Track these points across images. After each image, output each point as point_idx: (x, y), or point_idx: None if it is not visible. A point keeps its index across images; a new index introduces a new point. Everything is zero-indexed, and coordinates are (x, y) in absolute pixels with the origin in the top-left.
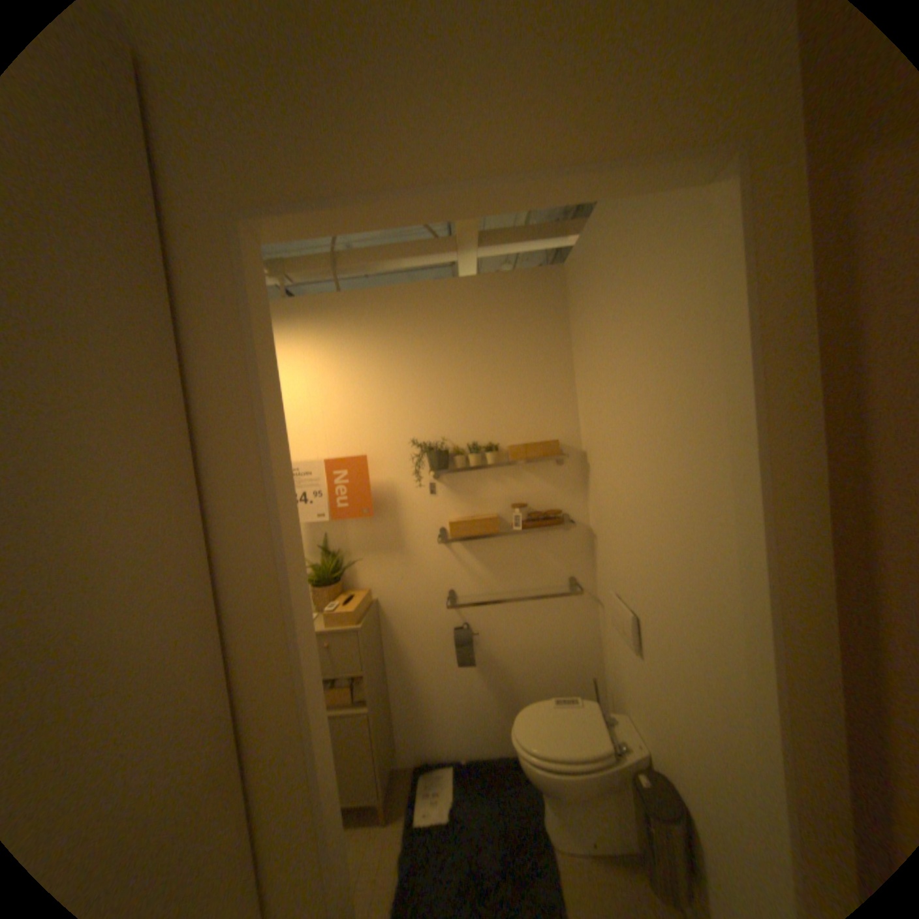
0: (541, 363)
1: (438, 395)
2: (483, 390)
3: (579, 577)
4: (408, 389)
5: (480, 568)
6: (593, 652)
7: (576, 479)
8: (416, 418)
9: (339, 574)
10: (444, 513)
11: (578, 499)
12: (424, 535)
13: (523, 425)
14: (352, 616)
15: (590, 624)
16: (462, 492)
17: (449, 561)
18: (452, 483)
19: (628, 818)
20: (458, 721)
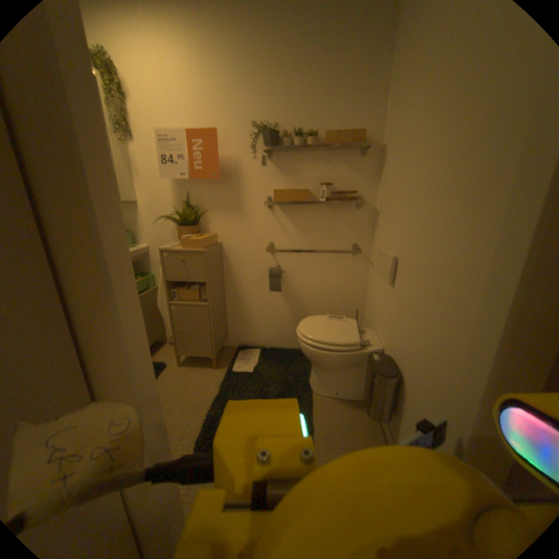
0: (366, 54)
1: (276, 80)
2: (314, 78)
3: (362, 241)
4: (253, 72)
5: (293, 227)
6: (361, 293)
7: (375, 166)
8: (258, 101)
9: (197, 221)
10: (272, 184)
11: (373, 182)
12: (256, 199)
13: (341, 115)
14: (201, 241)
15: (363, 275)
16: (287, 168)
17: (272, 220)
18: (280, 160)
19: (363, 380)
20: (268, 323)
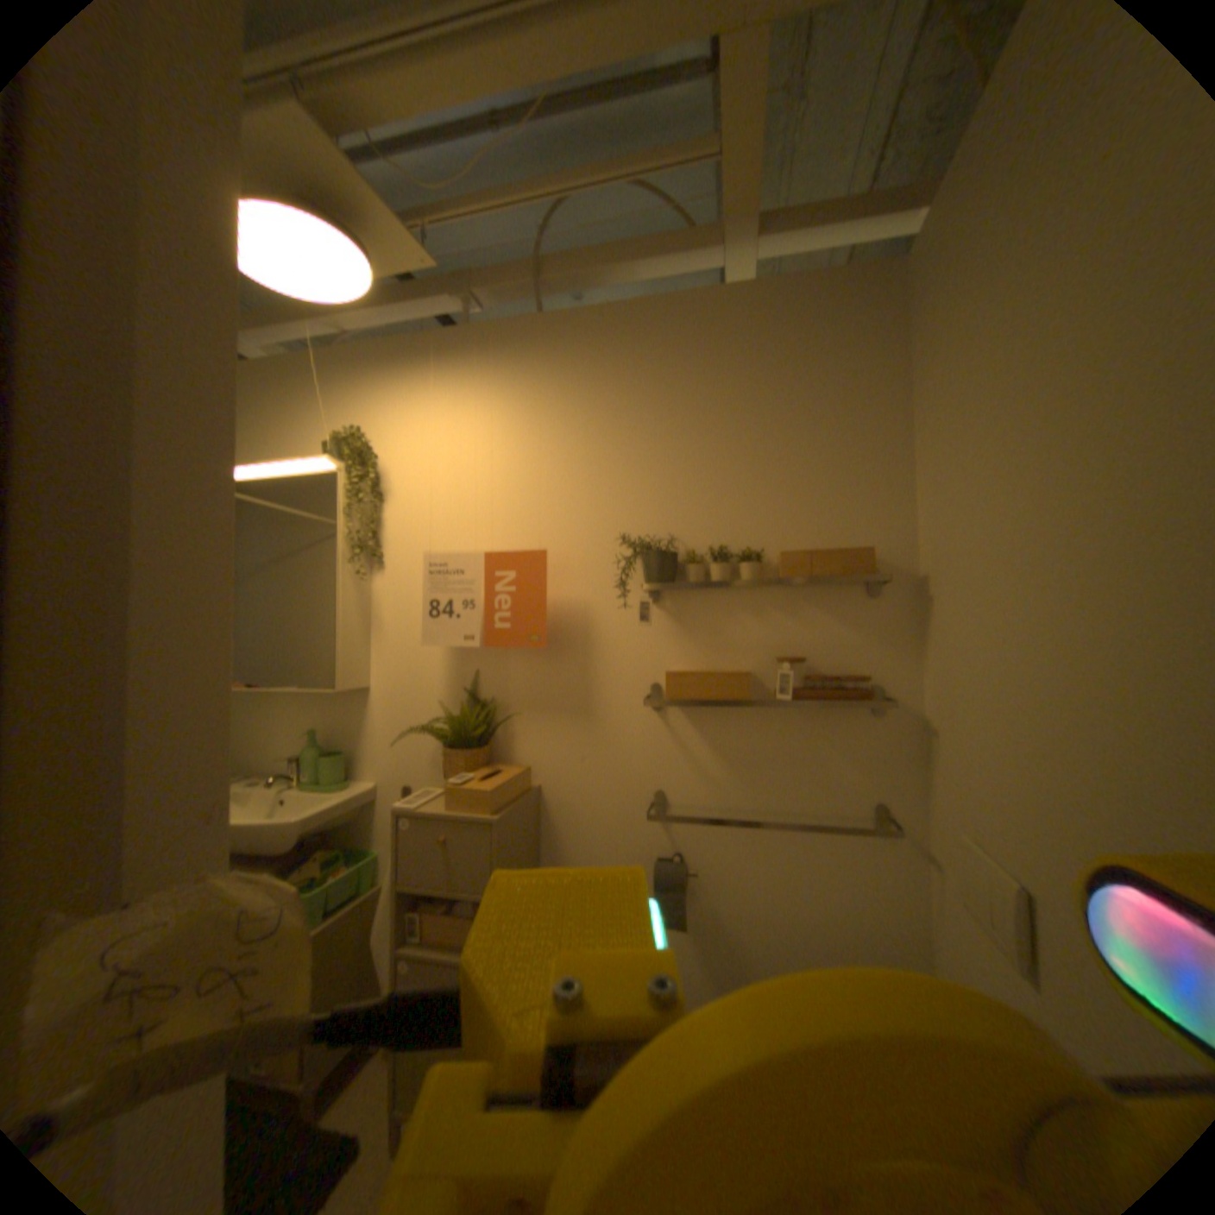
0: (854, 414)
1: (670, 464)
2: (747, 458)
3: (897, 803)
4: (623, 453)
5: (713, 758)
6: (917, 953)
7: (906, 621)
8: (632, 499)
9: (489, 734)
10: (661, 657)
11: (907, 658)
12: (625, 689)
13: (812, 520)
14: (488, 796)
15: (915, 897)
16: (695, 624)
17: (662, 739)
18: (680, 608)
19: None
20: None
